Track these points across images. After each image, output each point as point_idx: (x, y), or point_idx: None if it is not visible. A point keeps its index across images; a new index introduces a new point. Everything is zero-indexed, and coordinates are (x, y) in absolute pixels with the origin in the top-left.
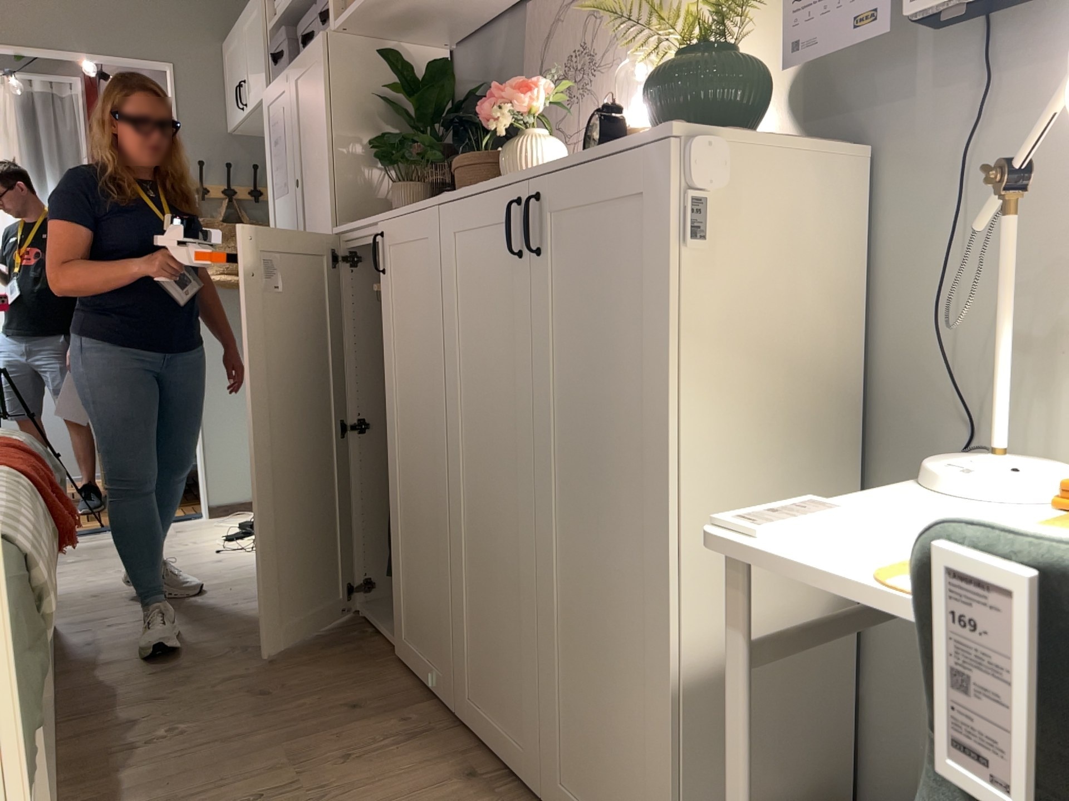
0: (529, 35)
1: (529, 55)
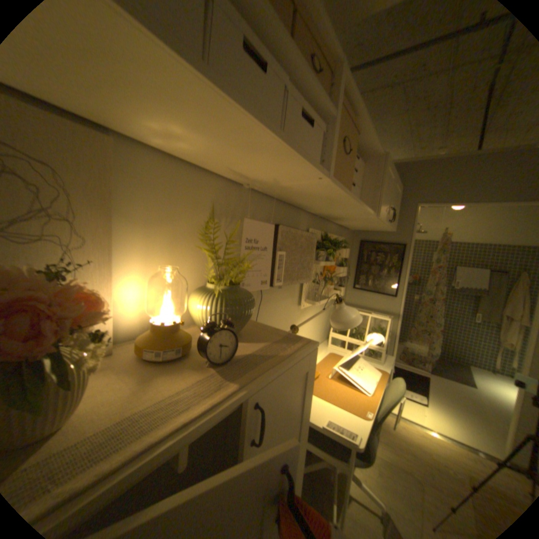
0: None
1: None
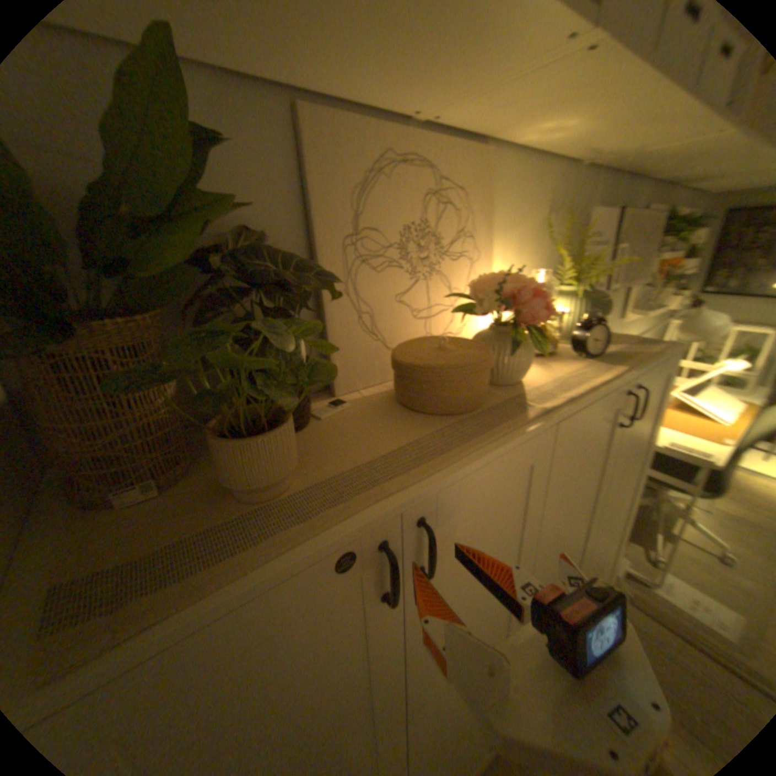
0: (312, 158)
1: (314, 187)
